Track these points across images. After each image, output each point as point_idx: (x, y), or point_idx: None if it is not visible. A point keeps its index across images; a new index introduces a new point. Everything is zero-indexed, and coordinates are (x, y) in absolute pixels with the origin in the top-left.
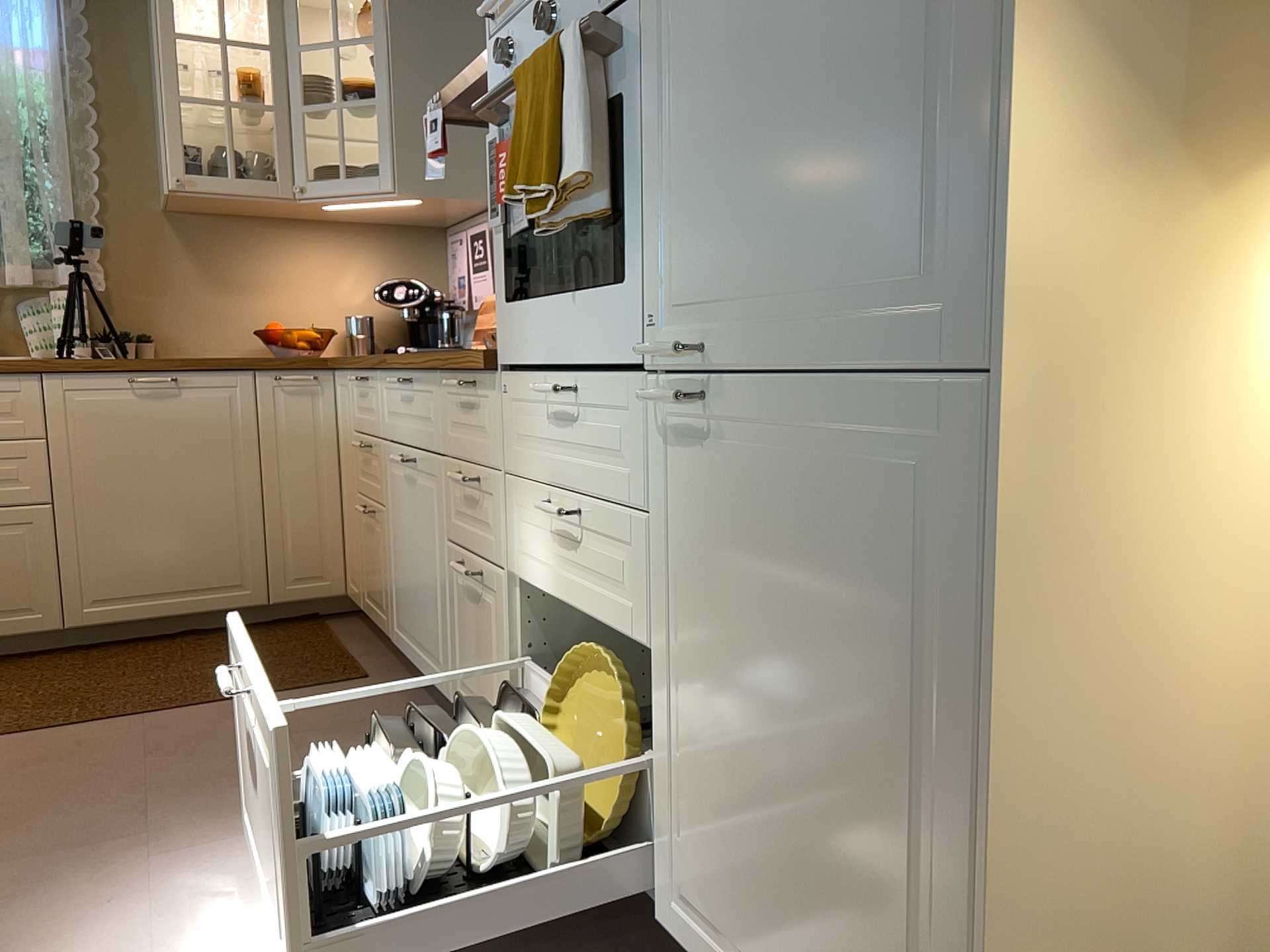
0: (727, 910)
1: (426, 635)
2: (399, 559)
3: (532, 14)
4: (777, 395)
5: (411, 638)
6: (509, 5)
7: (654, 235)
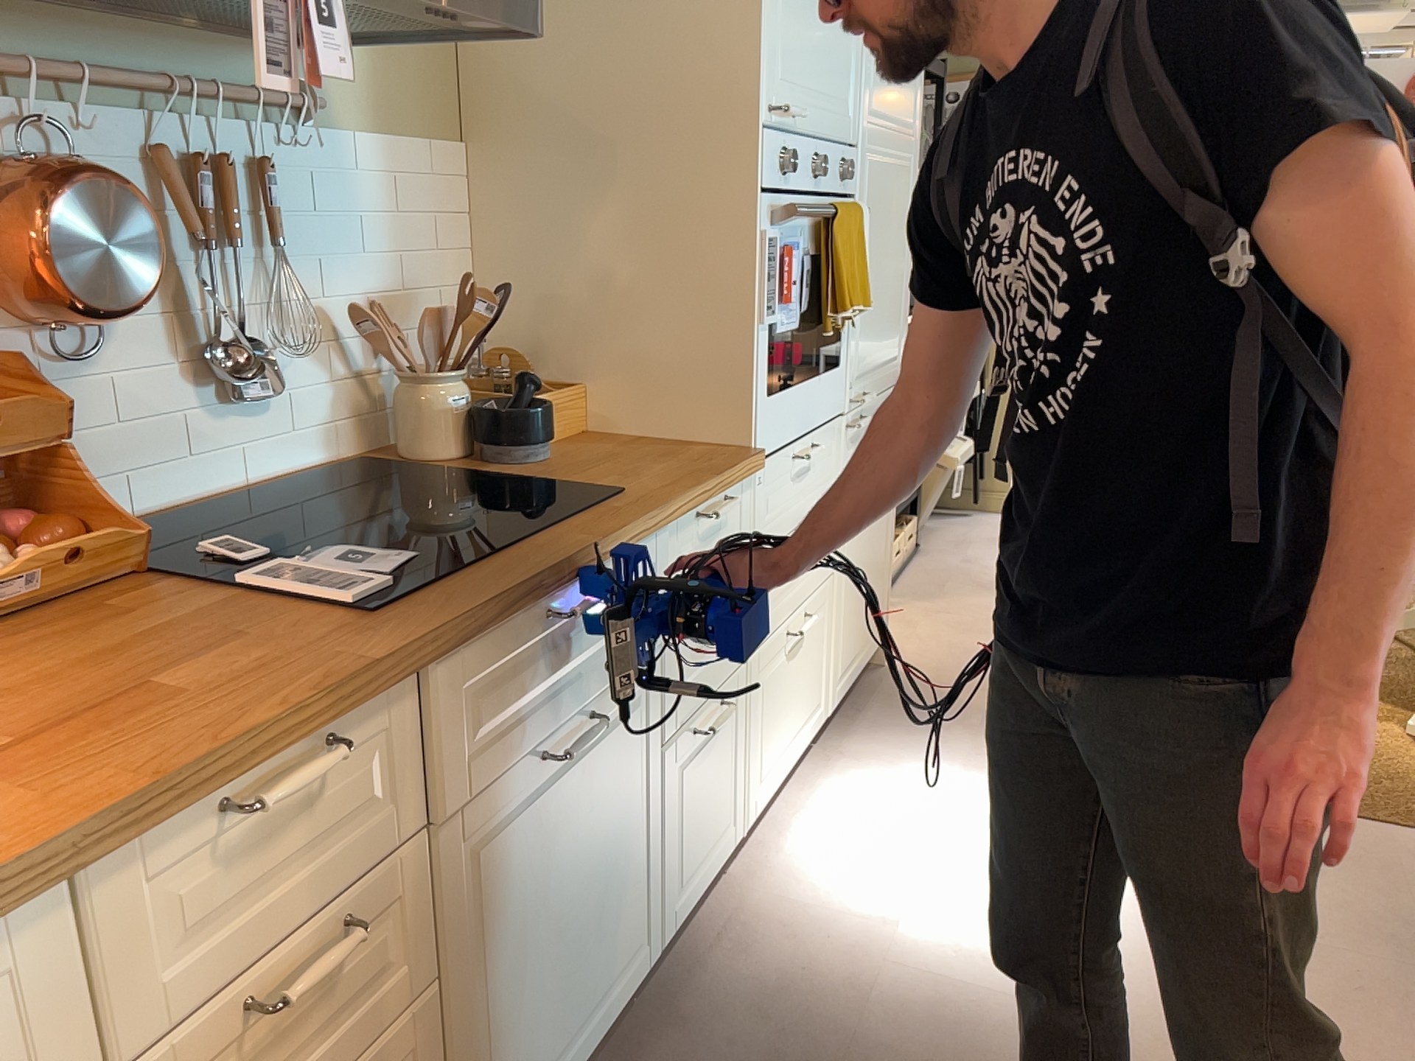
0: (849, 647)
1: (605, 960)
2: (513, 982)
3: (801, 153)
4: (872, 406)
5: (554, 1054)
6: (783, 122)
7: (847, 339)
